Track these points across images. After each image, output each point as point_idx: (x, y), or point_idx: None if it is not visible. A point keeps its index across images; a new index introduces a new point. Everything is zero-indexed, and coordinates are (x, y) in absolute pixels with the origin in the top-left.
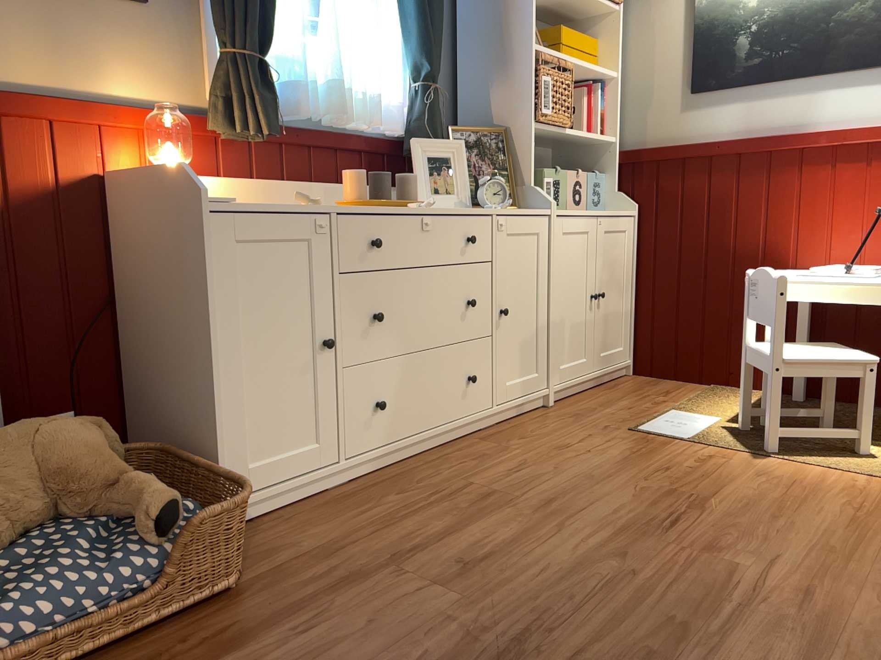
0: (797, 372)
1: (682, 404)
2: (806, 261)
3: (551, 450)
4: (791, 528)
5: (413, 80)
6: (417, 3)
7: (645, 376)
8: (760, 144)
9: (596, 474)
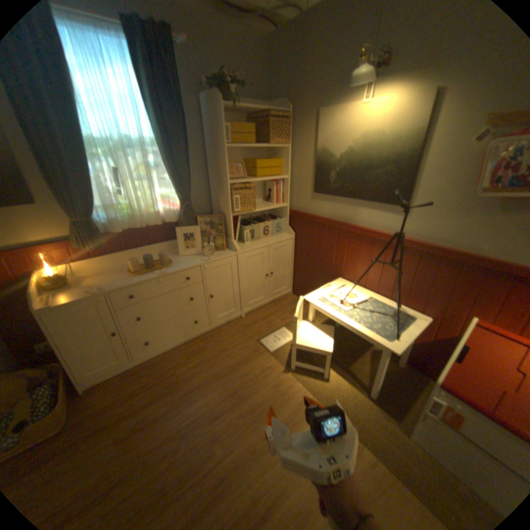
0: (301, 349)
1: (290, 324)
2: (347, 277)
3: (218, 353)
4: (253, 432)
5: (179, 200)
6: (170, 172)
7: (295, 296)
8: (335, 225)
9: (219, 375)
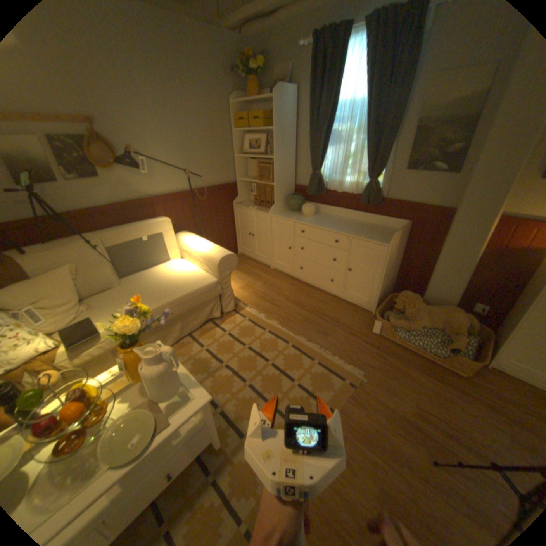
0: None
1: None
2: None
3: None
4: None
5: None
6: None
7: None
8: None
9: None
